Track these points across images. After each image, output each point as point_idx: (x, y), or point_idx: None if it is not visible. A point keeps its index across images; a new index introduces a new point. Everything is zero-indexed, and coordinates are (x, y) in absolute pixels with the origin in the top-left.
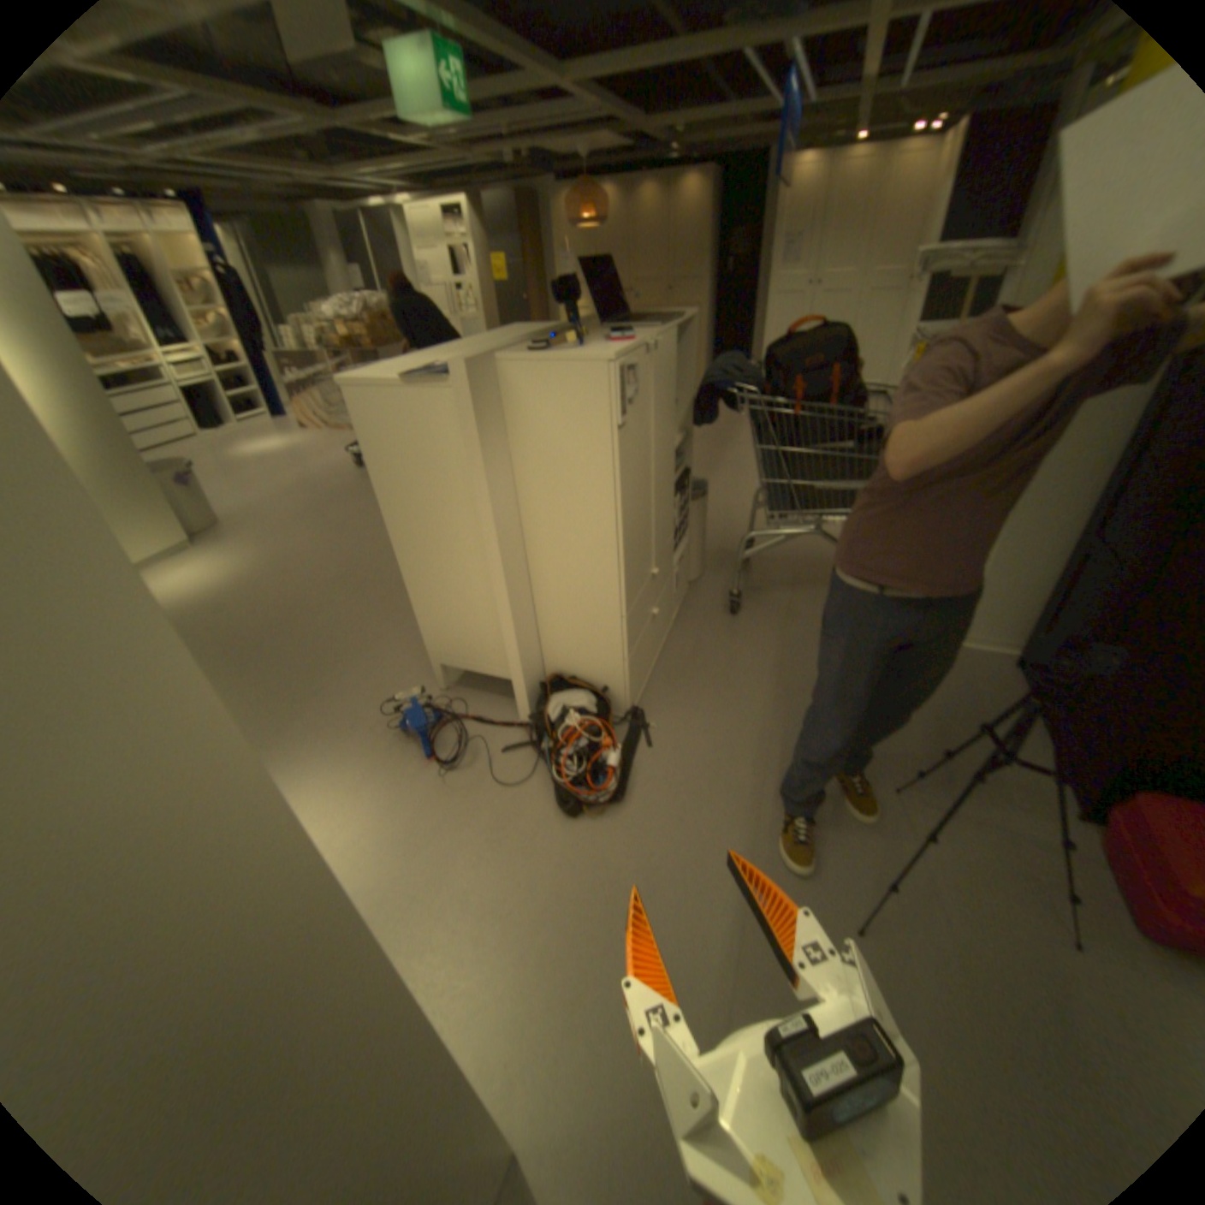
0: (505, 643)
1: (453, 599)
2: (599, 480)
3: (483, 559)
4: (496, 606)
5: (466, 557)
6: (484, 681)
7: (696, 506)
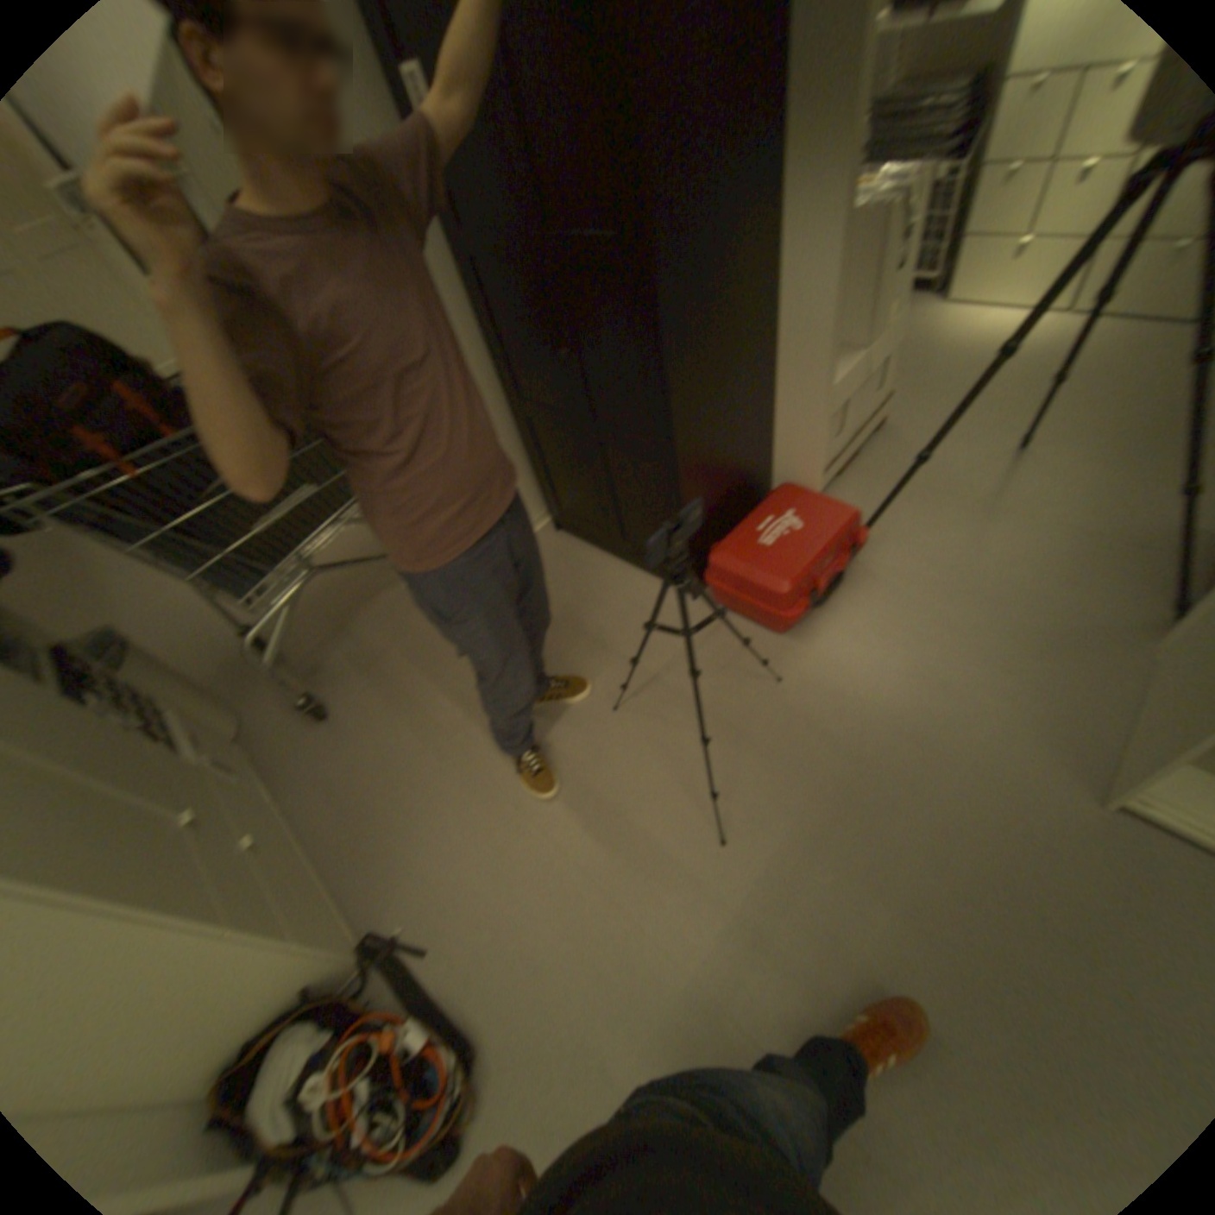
0: None
1: None
2: None
3: None
4: None
5: None
6: None
7: (124, 672)
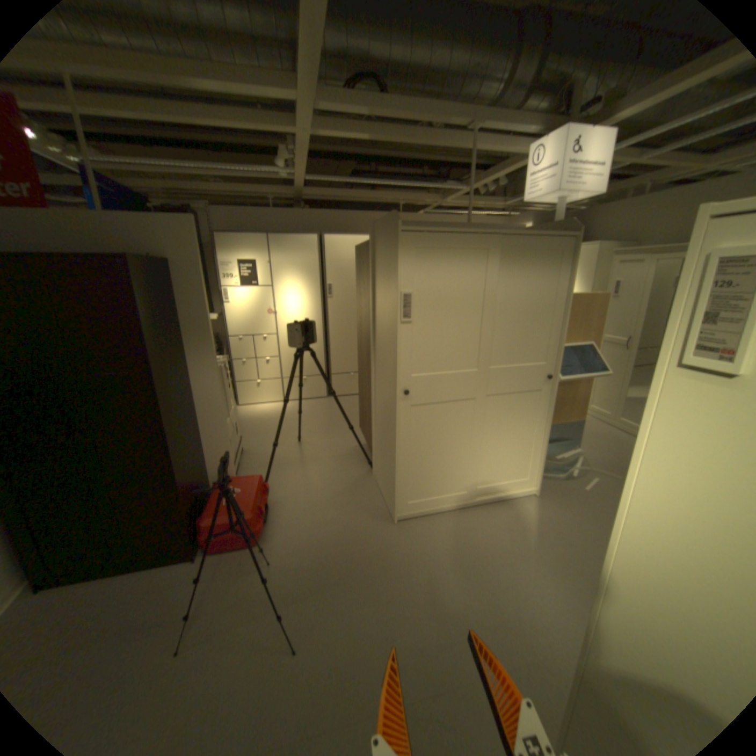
0: None
1: None
2: None
3: None
4: None
5: None
6: None
7: None
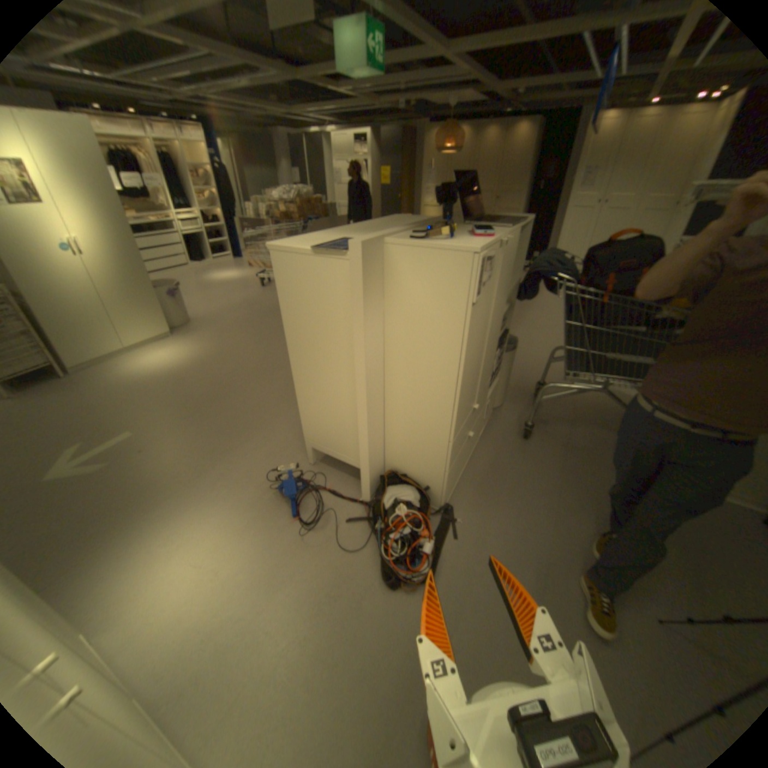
0: (359, 447)
1: (327, 407)
2: (449, 341)
3: (352, 385)
4: (357, 419)
5: (341, 381)
6: (340, 462)
7: (507, 356)
